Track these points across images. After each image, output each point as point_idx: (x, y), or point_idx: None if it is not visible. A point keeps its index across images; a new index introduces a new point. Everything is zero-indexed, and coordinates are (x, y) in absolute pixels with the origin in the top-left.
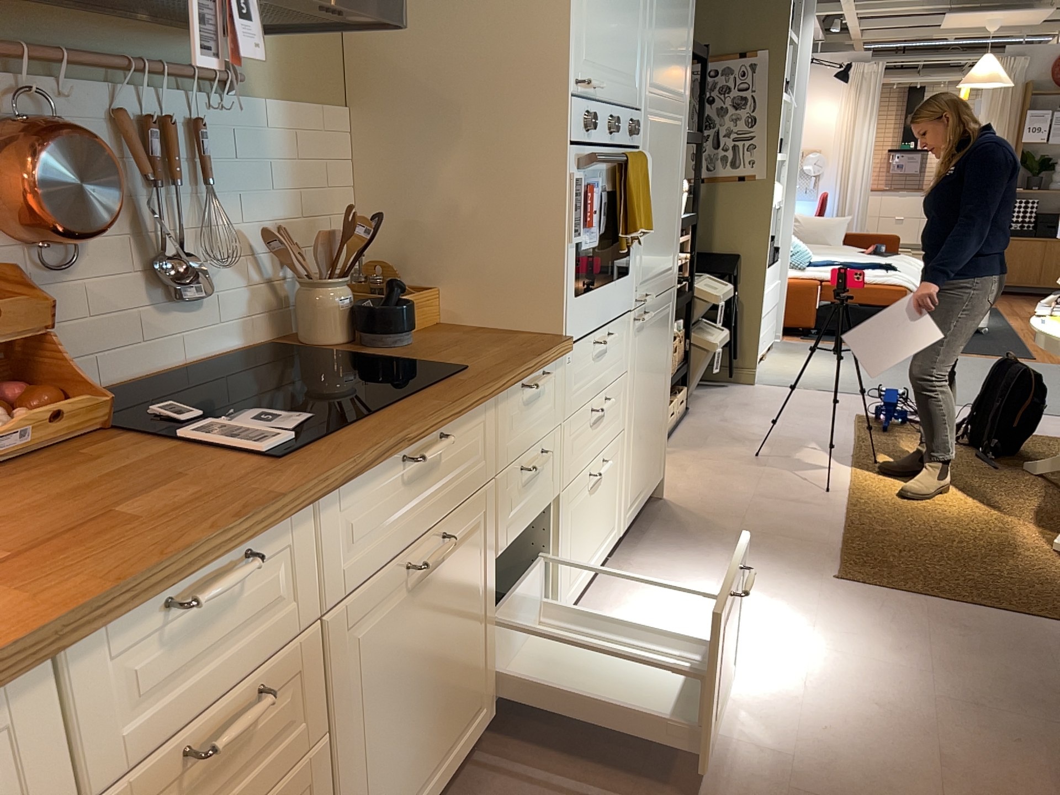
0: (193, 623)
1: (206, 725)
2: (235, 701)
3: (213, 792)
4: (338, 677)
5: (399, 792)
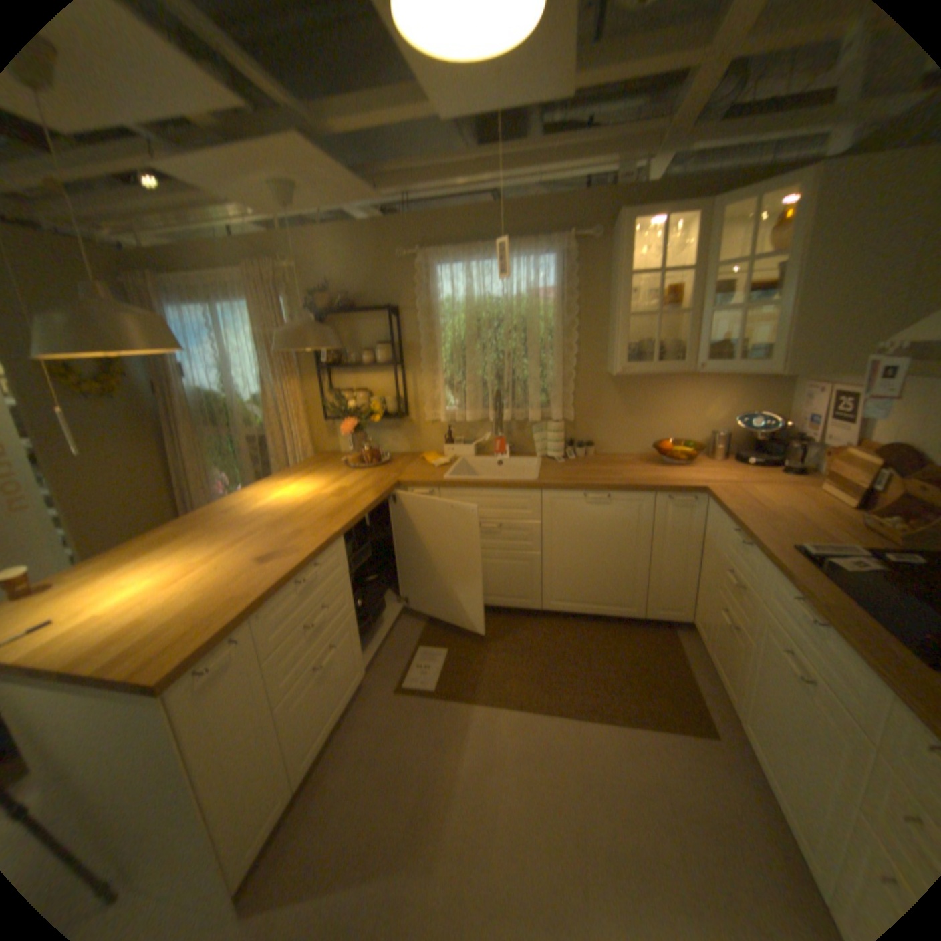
0: (743, 546)
1: (738, 575)
2: (743, 582)
3: (735, 596)
4: (761, 636)
5: (766, 743)
